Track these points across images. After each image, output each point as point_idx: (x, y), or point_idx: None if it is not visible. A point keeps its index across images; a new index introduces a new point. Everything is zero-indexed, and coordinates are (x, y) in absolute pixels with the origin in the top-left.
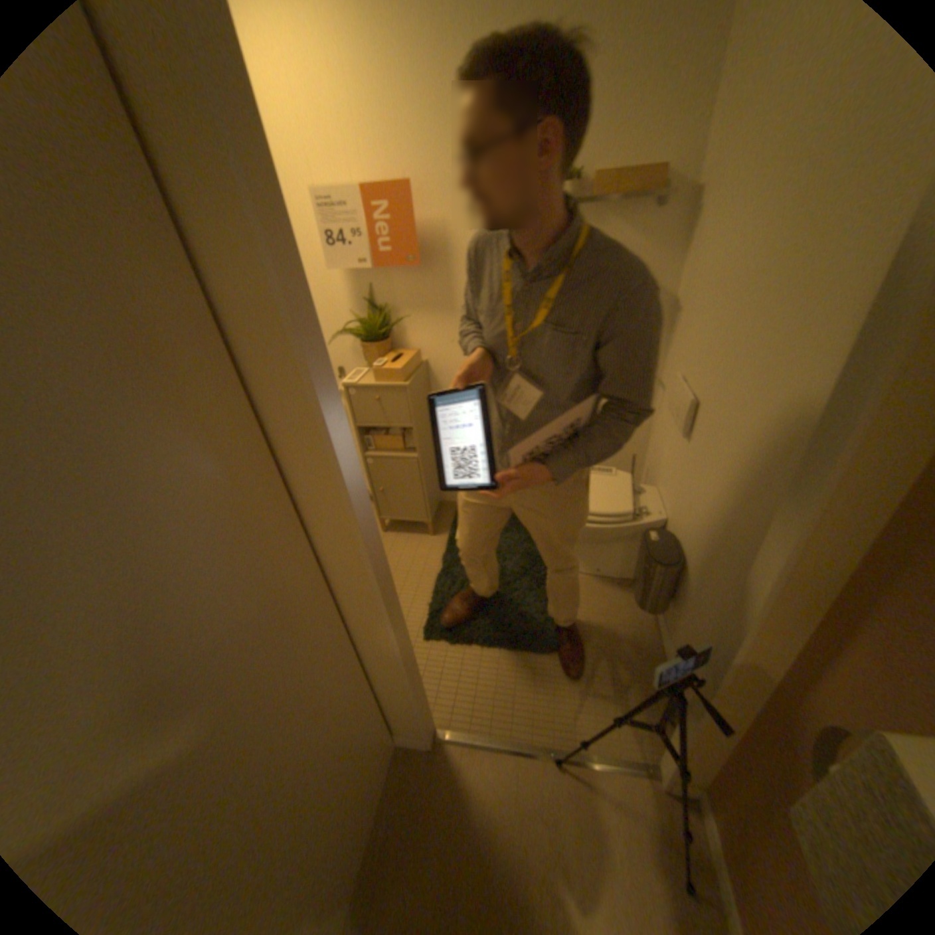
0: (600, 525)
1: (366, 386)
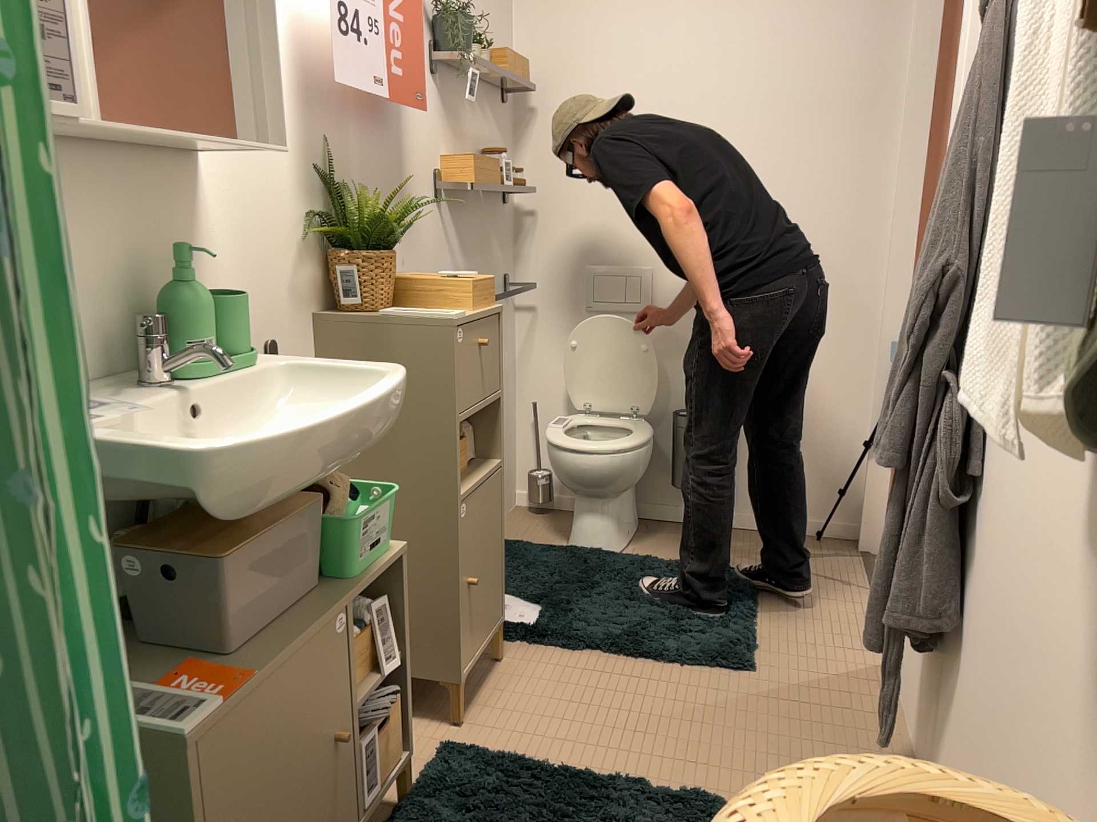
0: (650, 442)
1: (476, 318)
